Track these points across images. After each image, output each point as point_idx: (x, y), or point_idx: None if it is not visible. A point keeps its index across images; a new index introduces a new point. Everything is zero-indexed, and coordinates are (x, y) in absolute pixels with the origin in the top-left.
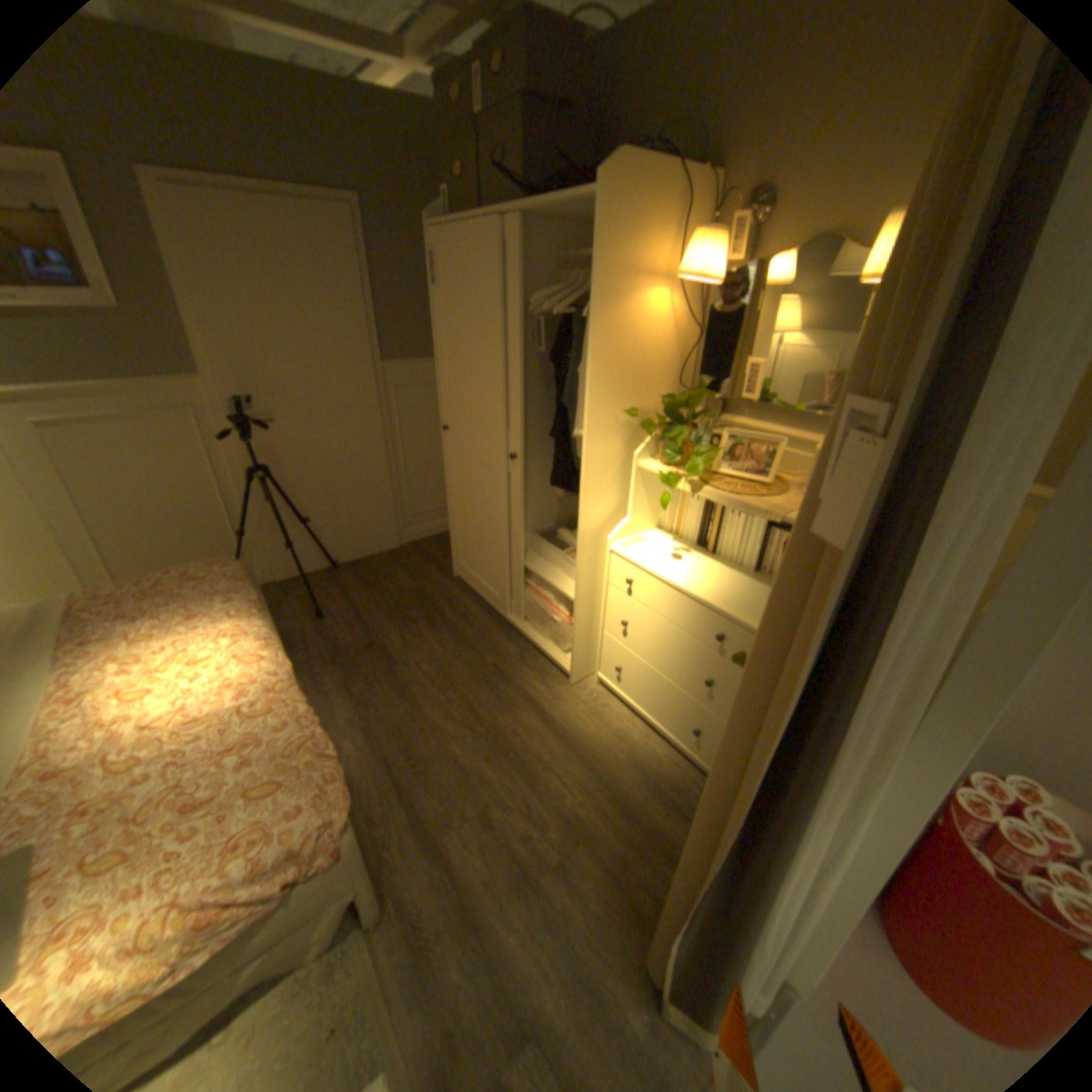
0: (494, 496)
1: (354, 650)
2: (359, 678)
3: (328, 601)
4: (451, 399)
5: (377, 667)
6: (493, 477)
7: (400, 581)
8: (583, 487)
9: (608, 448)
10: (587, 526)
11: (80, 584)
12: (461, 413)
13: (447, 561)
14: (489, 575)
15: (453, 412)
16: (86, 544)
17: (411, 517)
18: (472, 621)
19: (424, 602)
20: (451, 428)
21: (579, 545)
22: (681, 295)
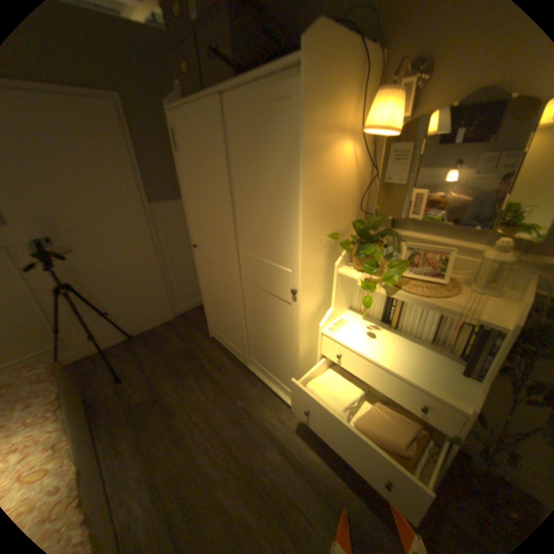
0: (231, 291)
1: (141, 408)
2: (145, 435)
3: (124, 366)
4: (195, 227)
5: (159, 421)
6: (230, 279)
7: (174, 344)
8: (299, 291)
9: (316, 262)
10: (304, 318)
11: None
12: (203, 236)
13: (204, 325)
14: (232, 339)
15: (198, 235)
16: None
17: (178, 298)
18: (224, 371)
19: (191, 359)
20: (197, 245)
21: (298, 330)
22: (360, 145)
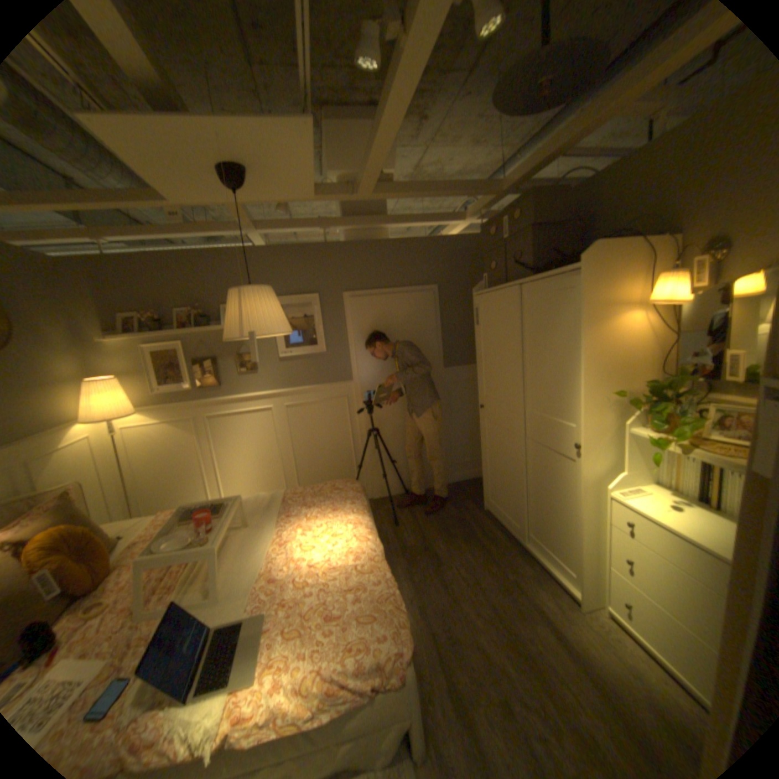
0: (515, 452)
1: (415, 550)
2: (418, 570)
3: (401, 514)
4: (486, 388)
5: (430, 565)
6: (515, 439)
7: (447, 508)
8: (583, 447)
9: (603, 419)
10: (589, 476)
11: (286, 486)
12: (493, 397)
13: (479, 498)
14: (511, 510)
15: (487, 396)
16: (292, 465)
17: (456, 465)
18: (498, 544)
19: (463, 525)
20: (485, 406)
21: (583, 491)
22: (656, 314)
